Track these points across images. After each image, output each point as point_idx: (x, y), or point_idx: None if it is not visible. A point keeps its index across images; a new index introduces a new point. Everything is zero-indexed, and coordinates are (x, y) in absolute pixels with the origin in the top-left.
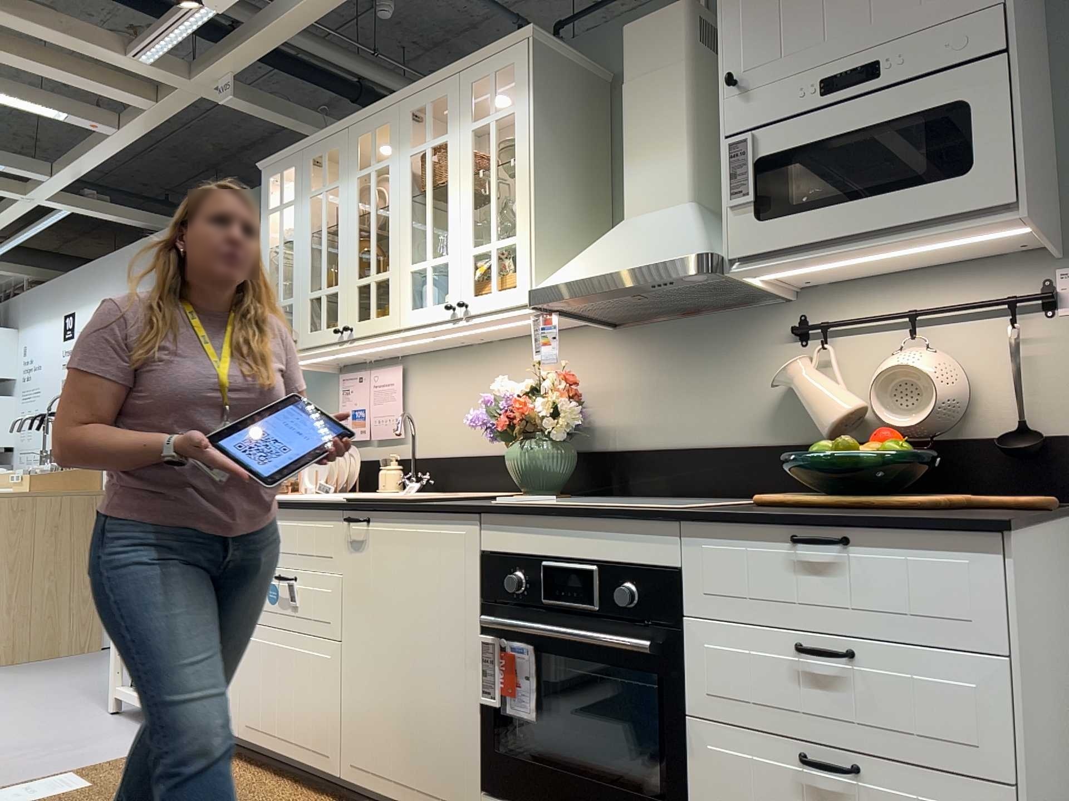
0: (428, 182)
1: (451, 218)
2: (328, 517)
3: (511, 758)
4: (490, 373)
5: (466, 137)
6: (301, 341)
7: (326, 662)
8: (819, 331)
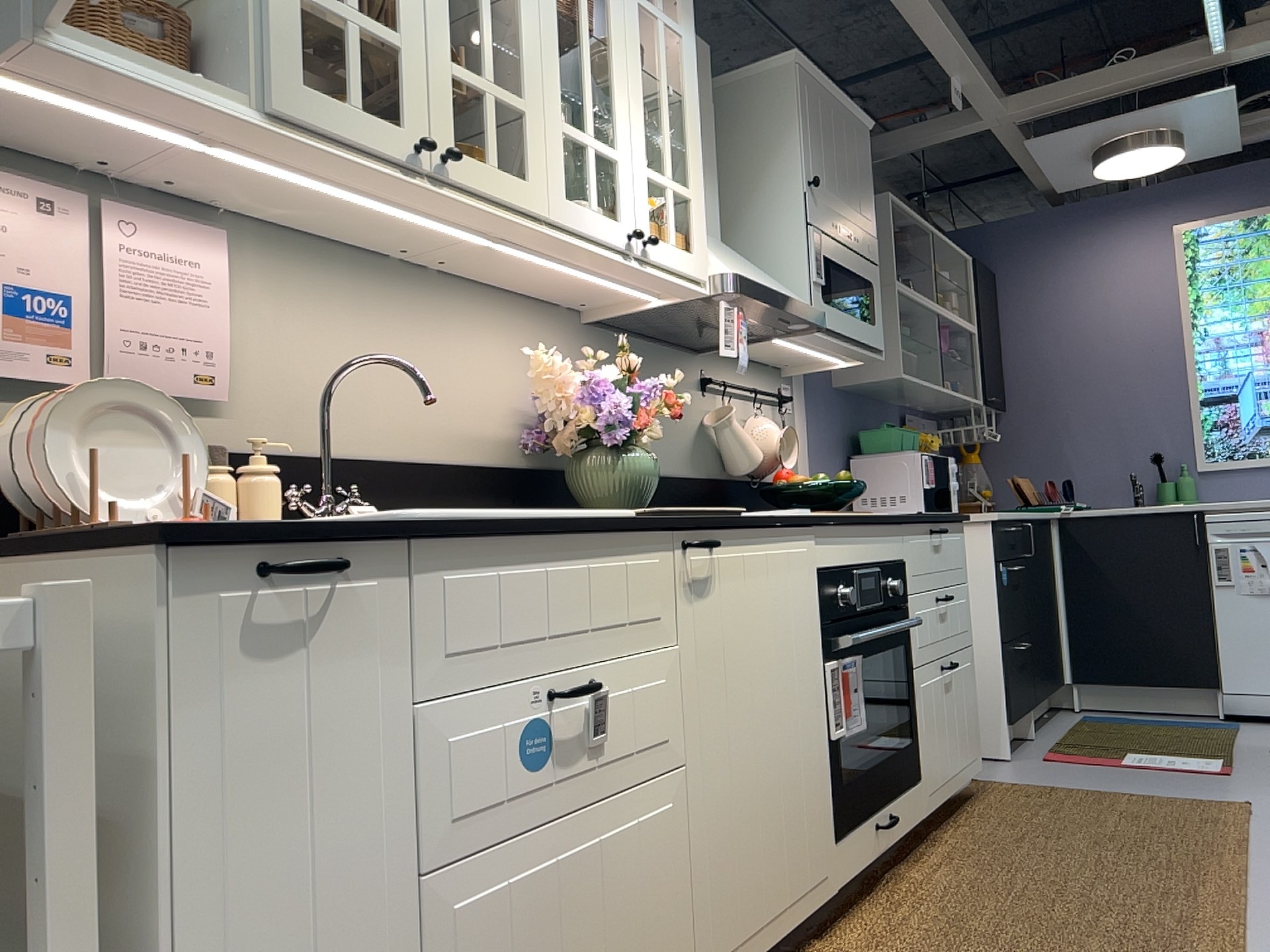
0: (586, 13)
1: (621, 102)
2: (650, 544)
3: (851, 782)
4: (427, 324)
5: (633, 5)
6: (275, 93)
7: (665, 820)
8: (713, 387)
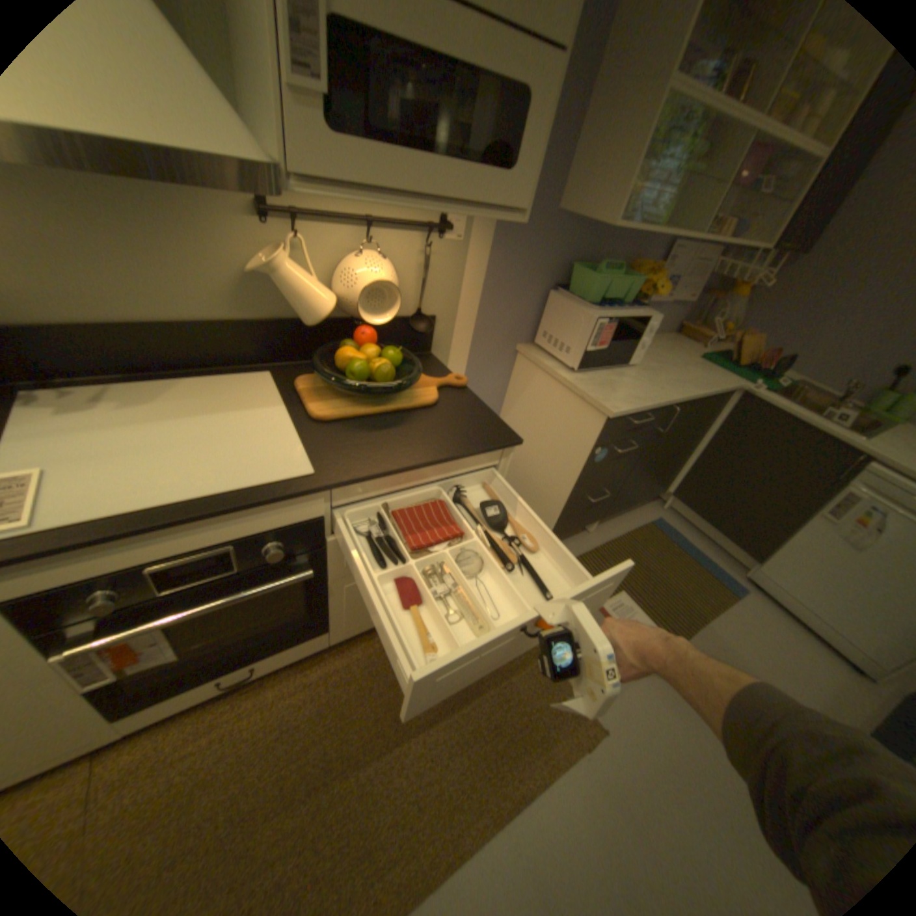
0: None
1: None
2: None
3: (146, 688)
4: None
5: None
6: None
7: None
8: (280, 211)
